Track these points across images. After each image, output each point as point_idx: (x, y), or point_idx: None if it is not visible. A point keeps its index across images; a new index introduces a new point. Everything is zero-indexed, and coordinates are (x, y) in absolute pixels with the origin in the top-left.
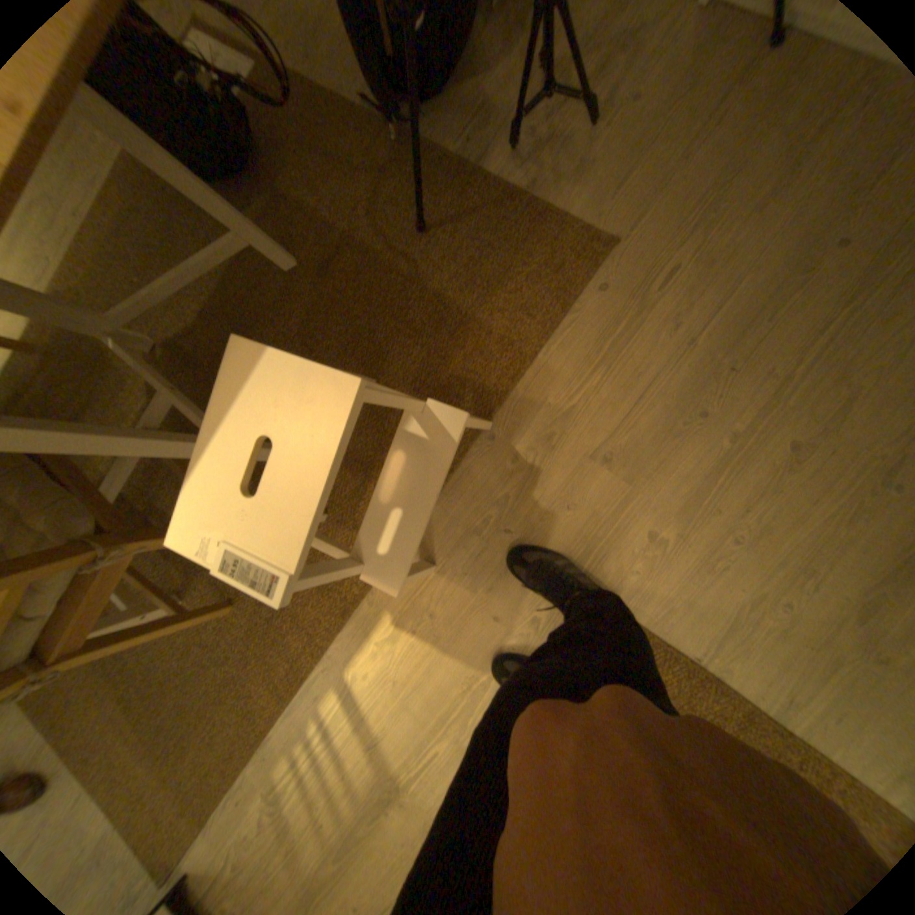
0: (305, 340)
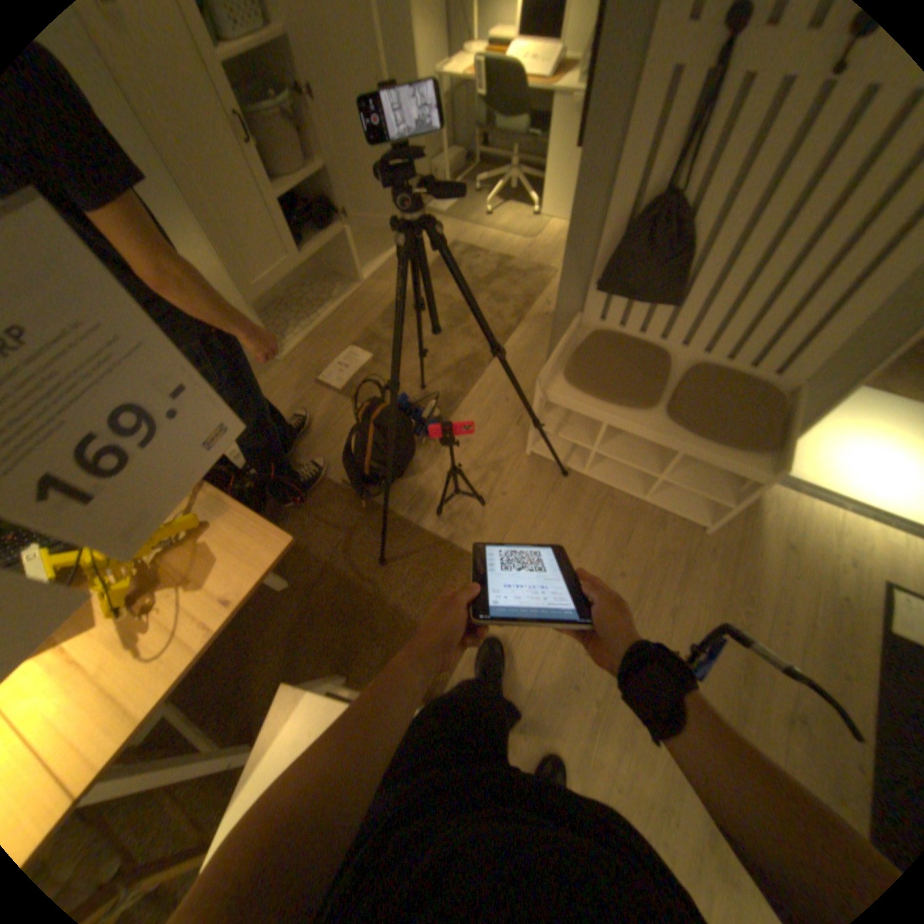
0: (284, 650)
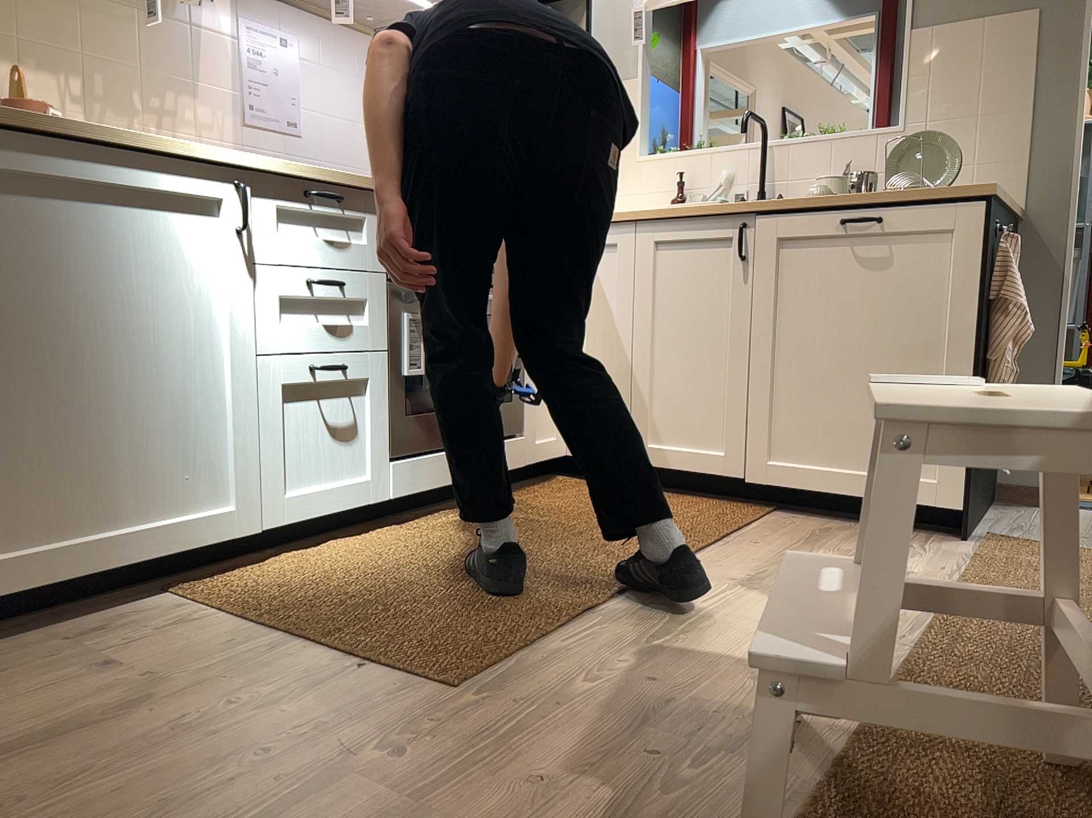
0: None
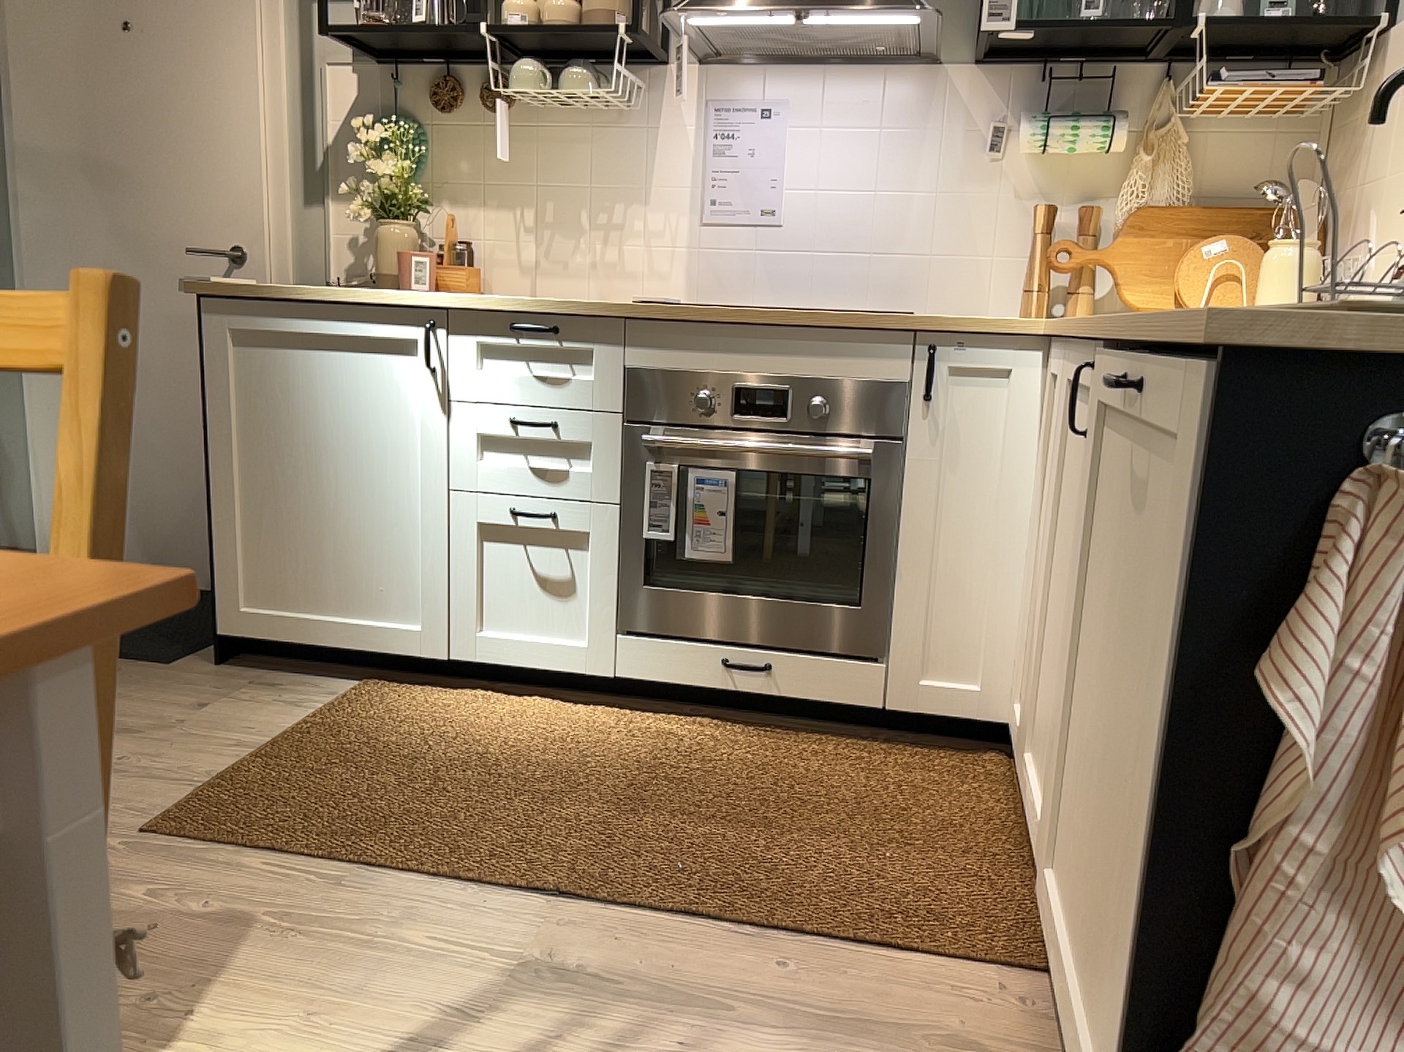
0: None
